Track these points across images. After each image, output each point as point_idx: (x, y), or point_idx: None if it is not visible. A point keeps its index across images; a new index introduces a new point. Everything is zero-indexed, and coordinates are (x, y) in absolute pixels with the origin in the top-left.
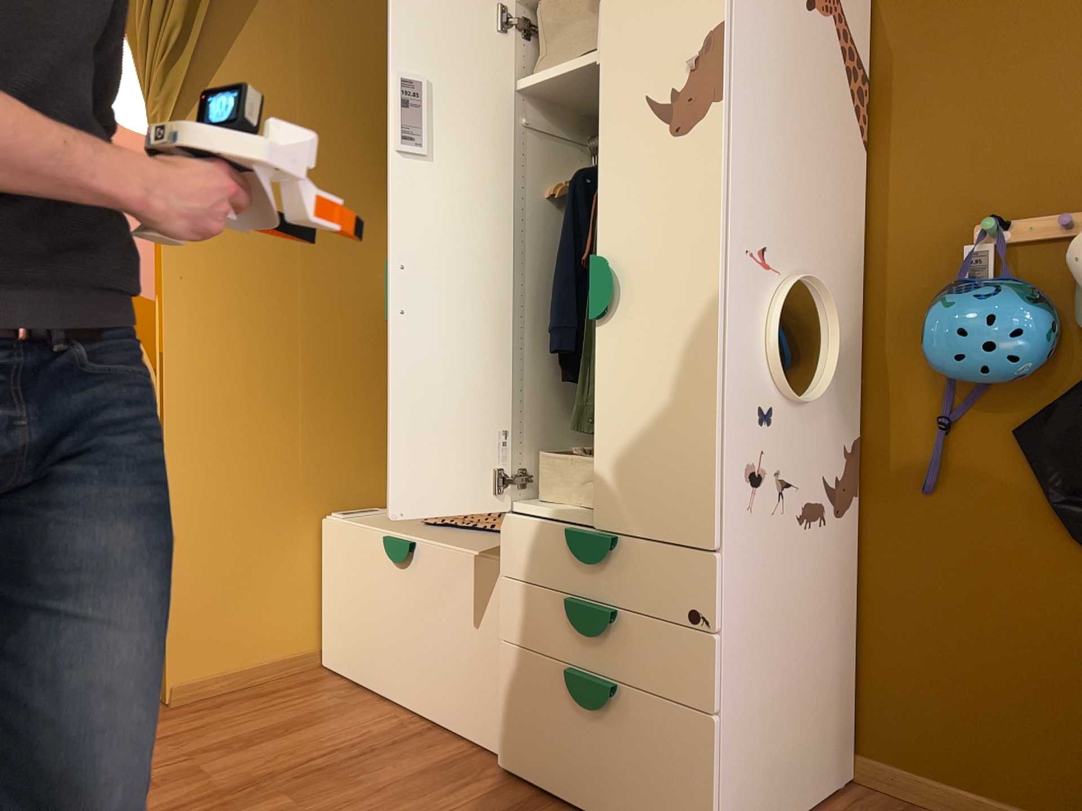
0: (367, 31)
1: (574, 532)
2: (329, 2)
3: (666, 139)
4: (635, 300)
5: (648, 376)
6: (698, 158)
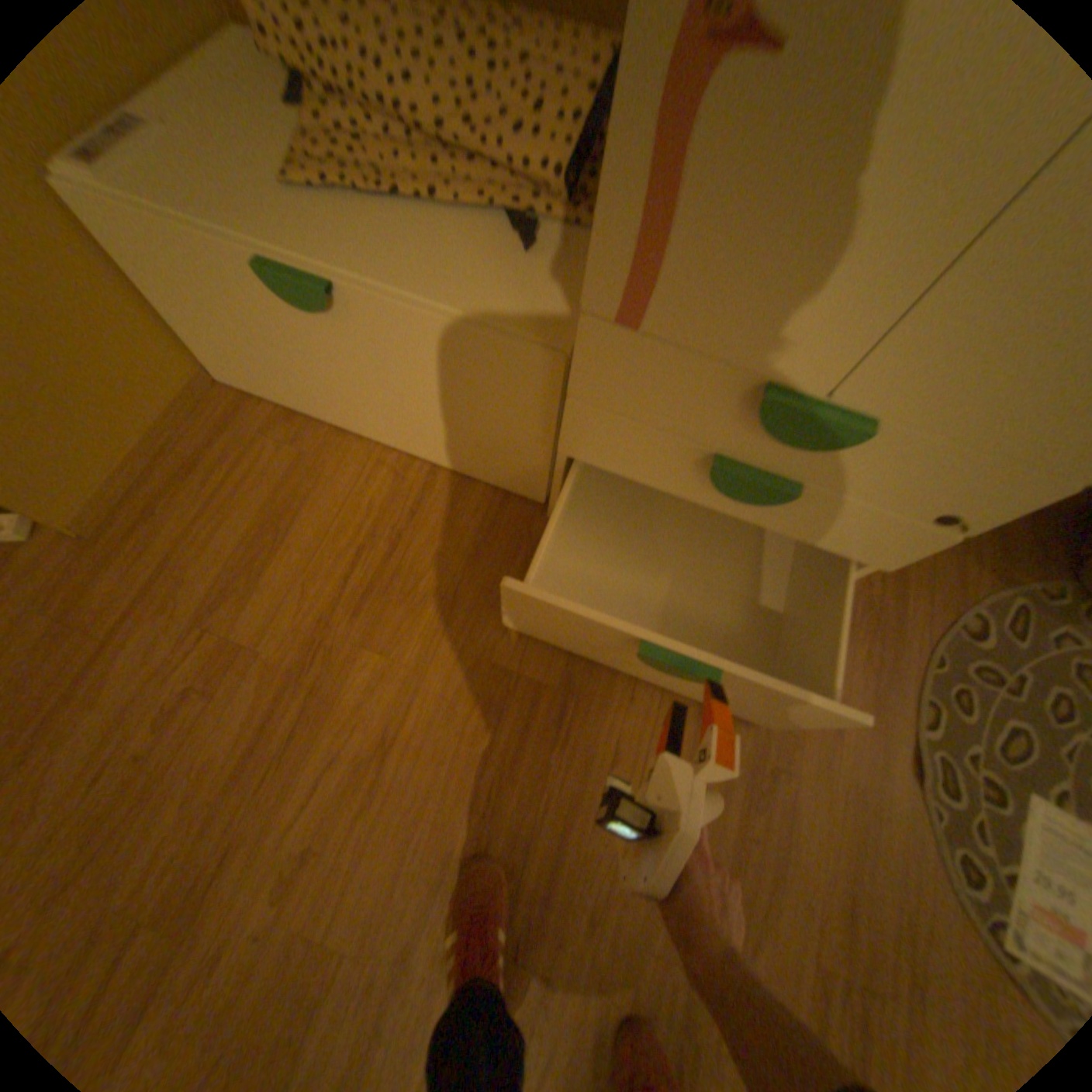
0: None
1: (788, 405)
2: None
3: None
4: None
5: None
6: None
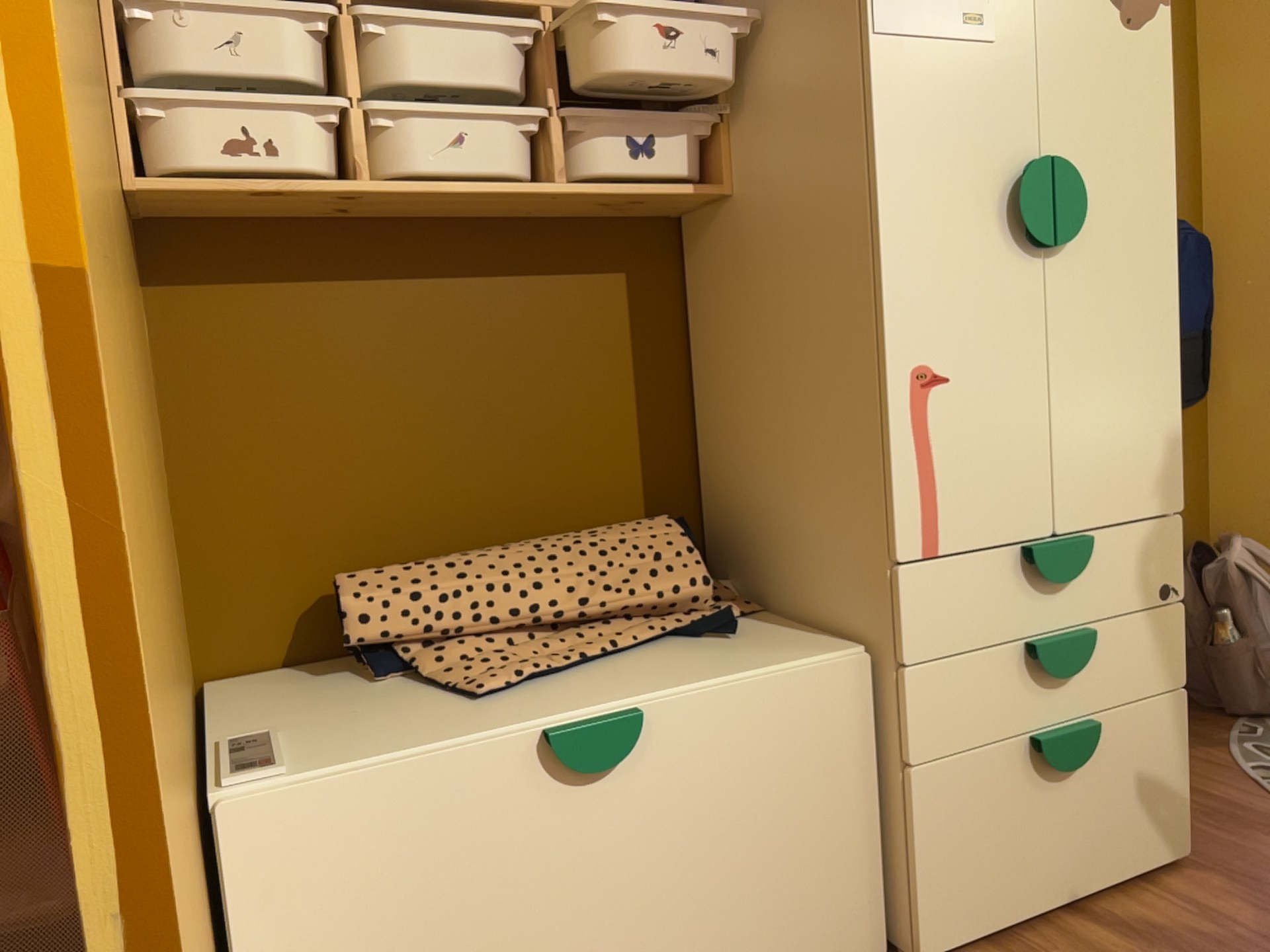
0: None
1: (1048, 546)
2: None
3: (1118, 26)
4: (1092, 226)
5: (1112, 324)
6: (1151, 63)
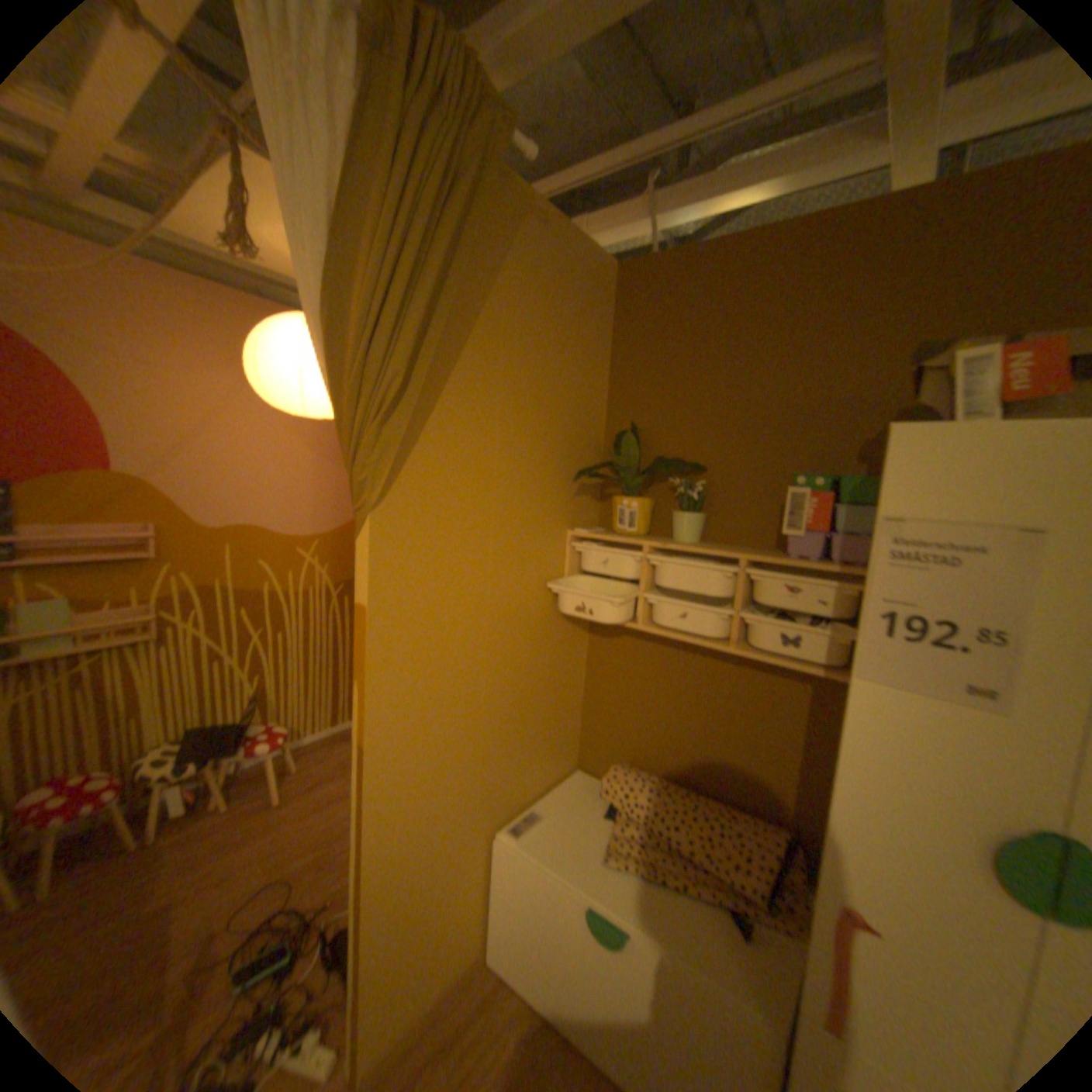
0: (553, 356)
1: None
2: (527, 327)
3: None
4: None
5: None
6: None
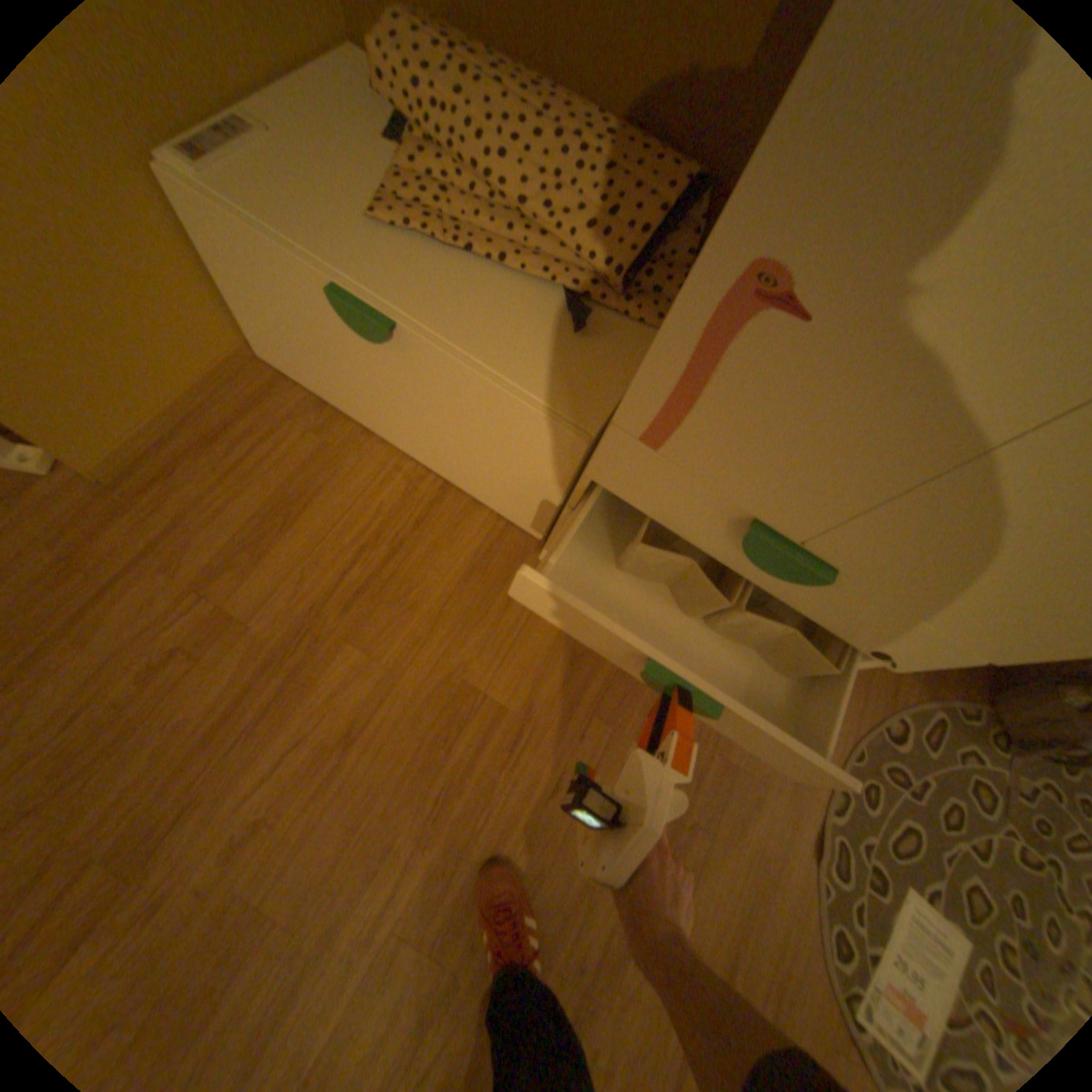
0: None
1: (768, 542)
2: None
3: None
4: None
5: None
6: None
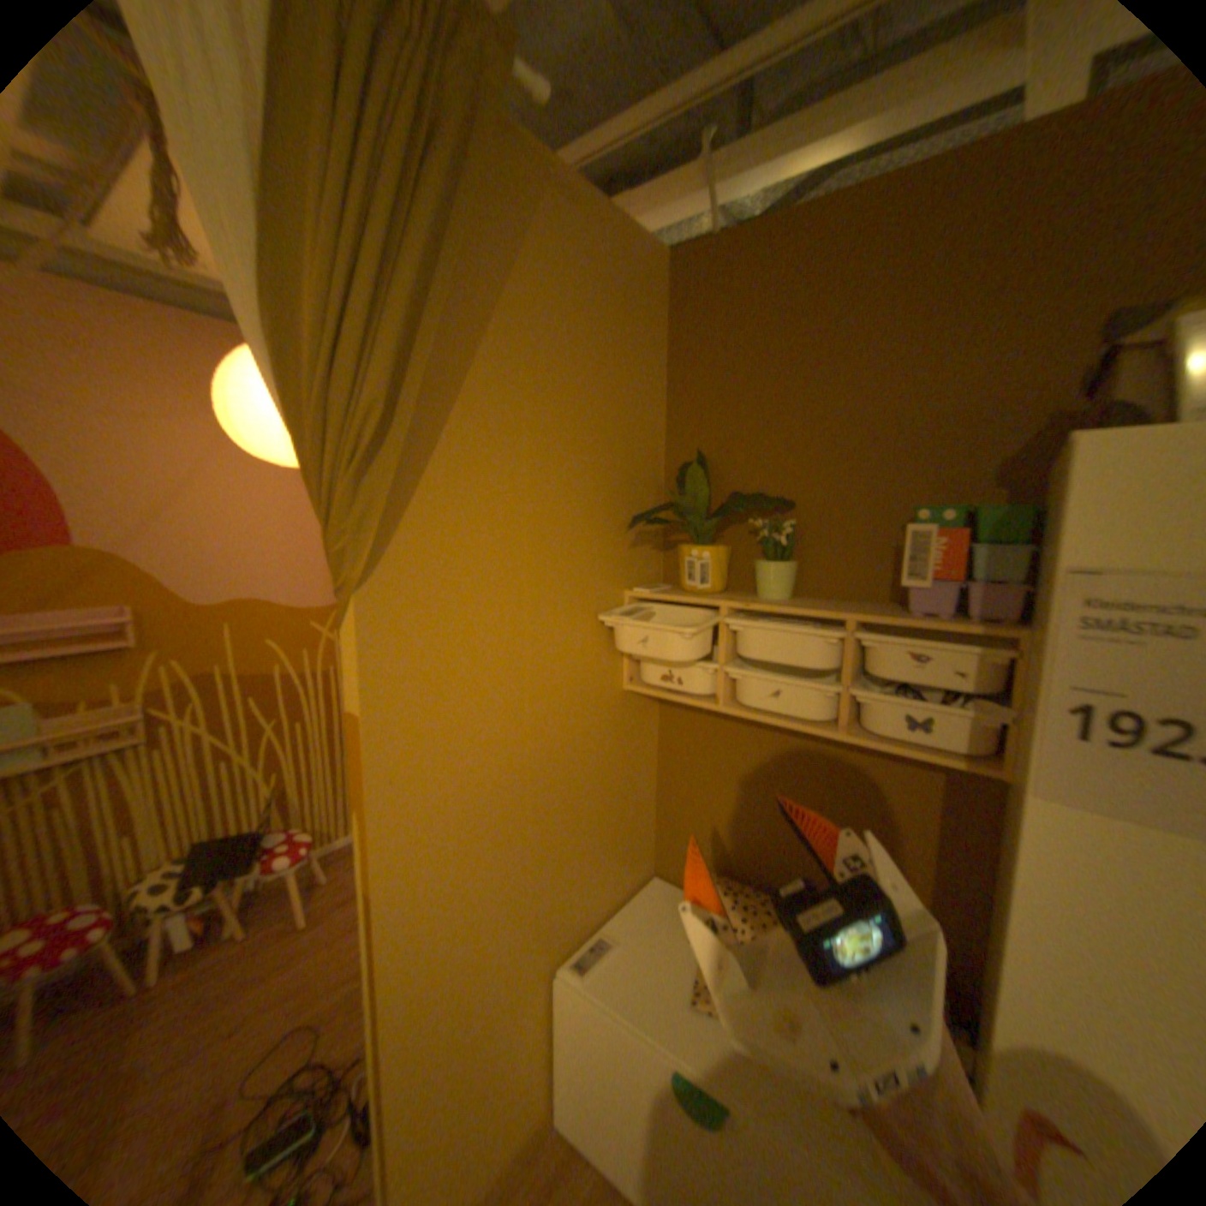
0: (594, 373)
1: None
2: (556, 336)
3: None
4: None
5: None
6: None
